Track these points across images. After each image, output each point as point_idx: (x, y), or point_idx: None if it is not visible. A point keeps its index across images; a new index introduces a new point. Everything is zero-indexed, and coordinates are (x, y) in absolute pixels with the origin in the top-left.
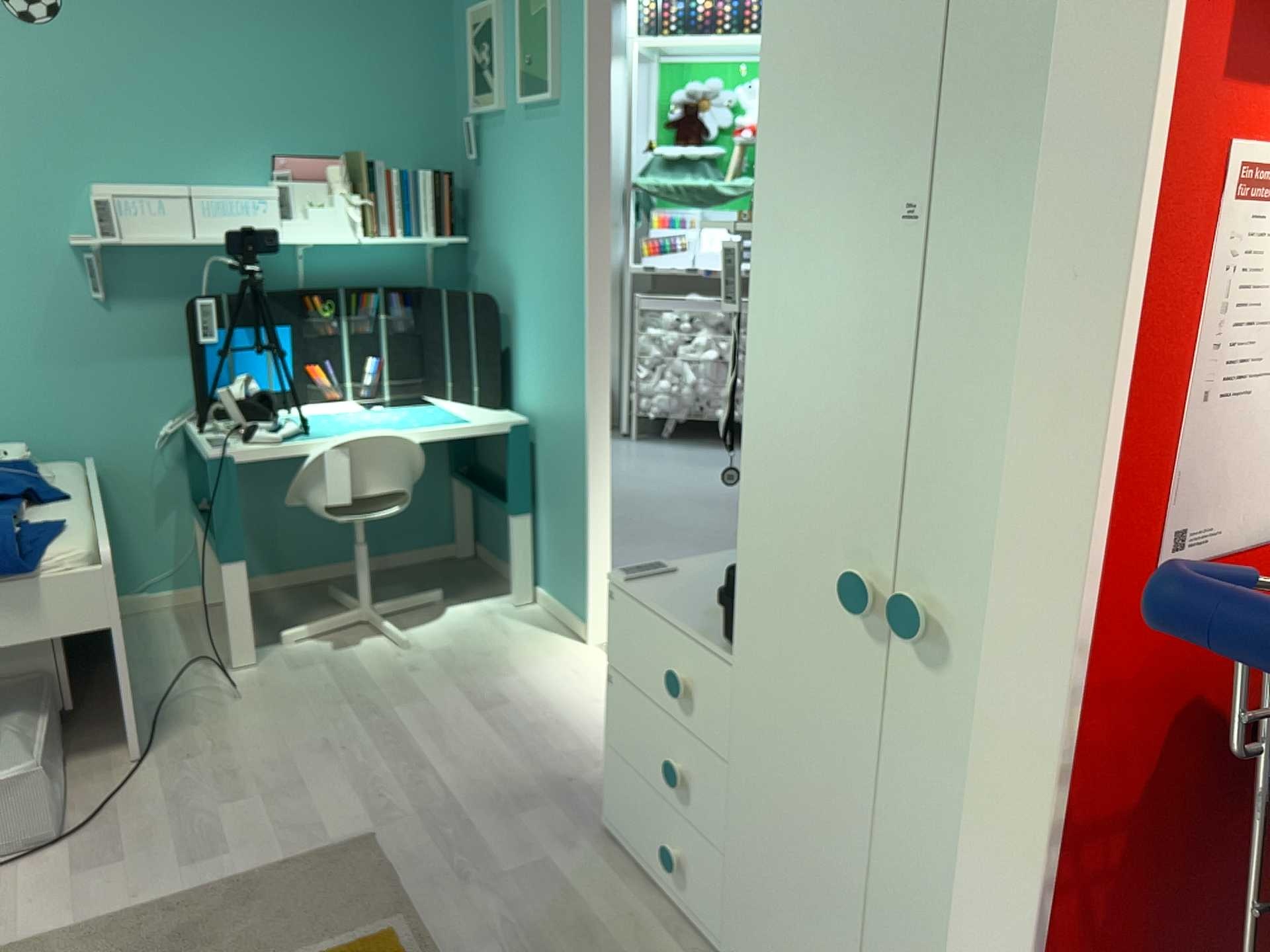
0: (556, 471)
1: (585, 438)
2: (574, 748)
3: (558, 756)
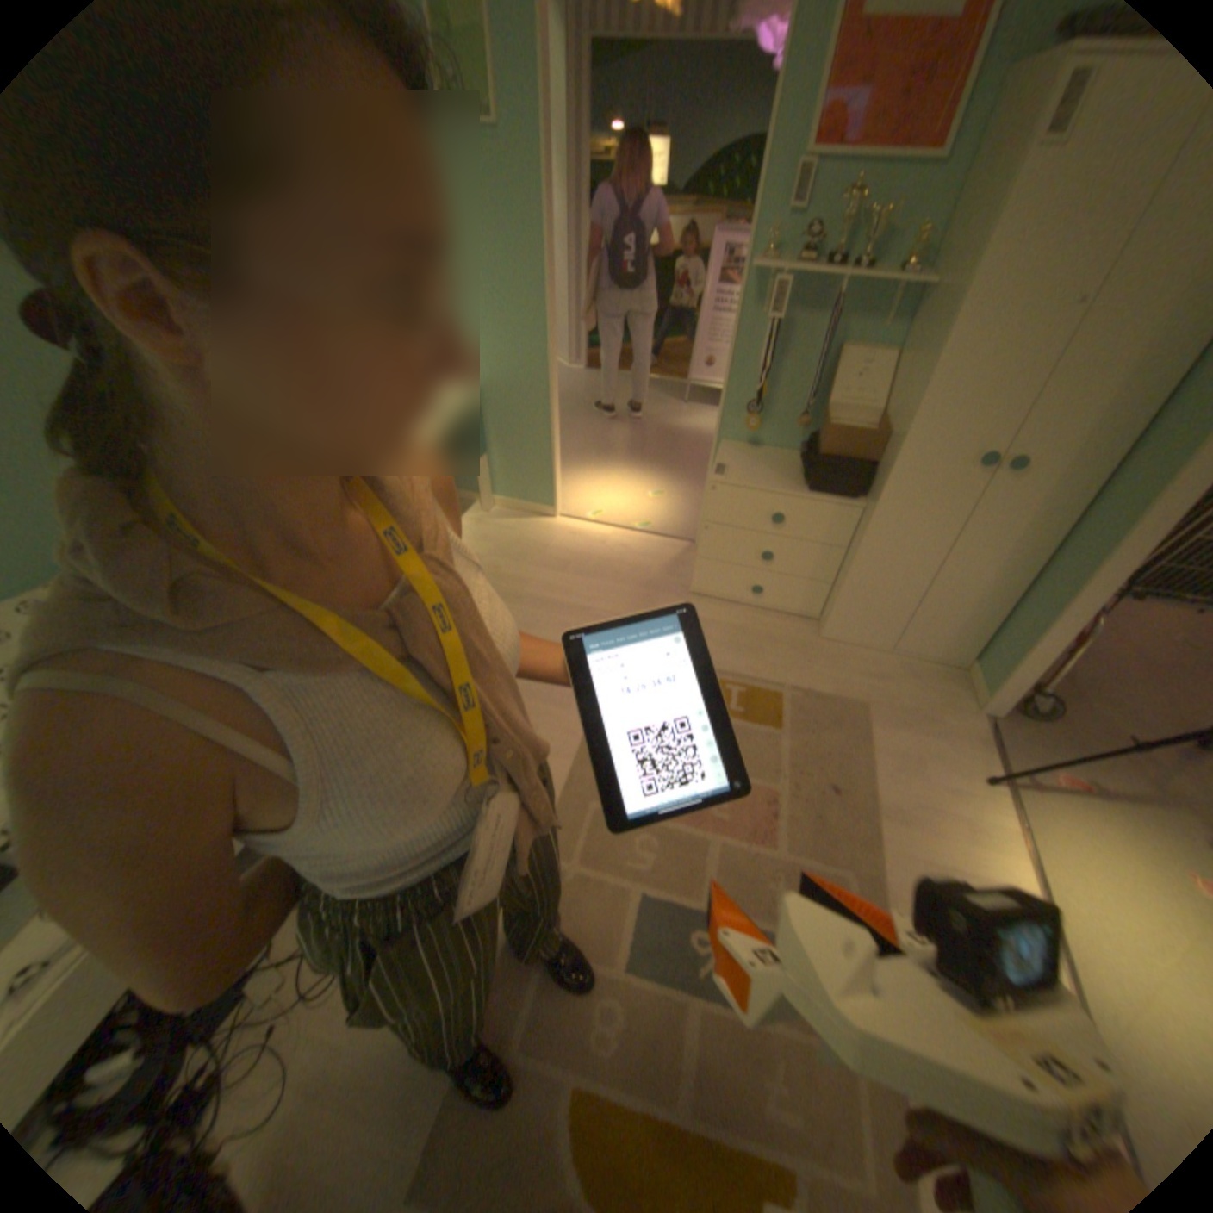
0: (509, 423)
1: (545, 399)
2: (627, 568)
3: (626, 574)
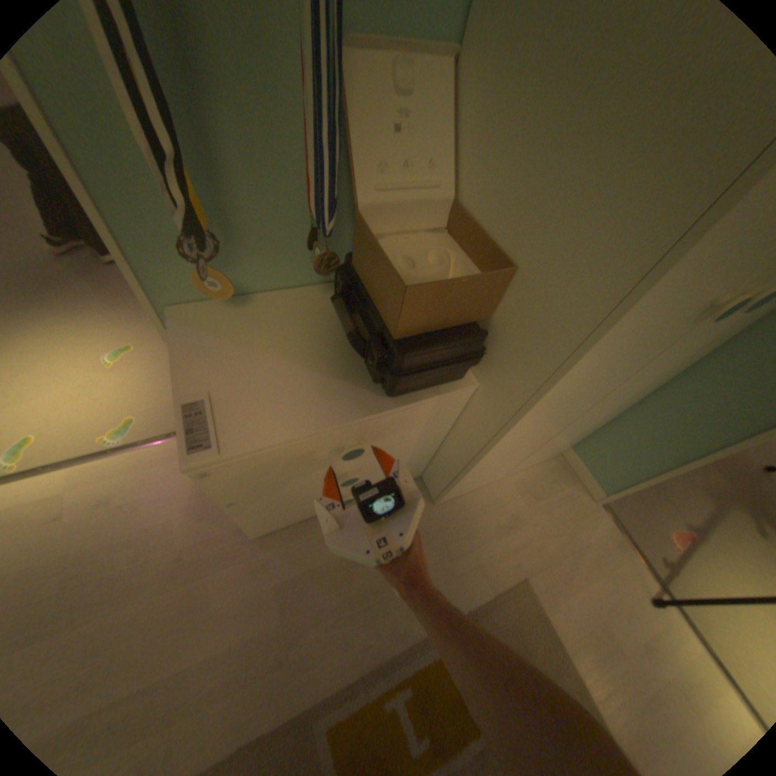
0: None
1: None
2: (127, 551)
3: (132, 567)
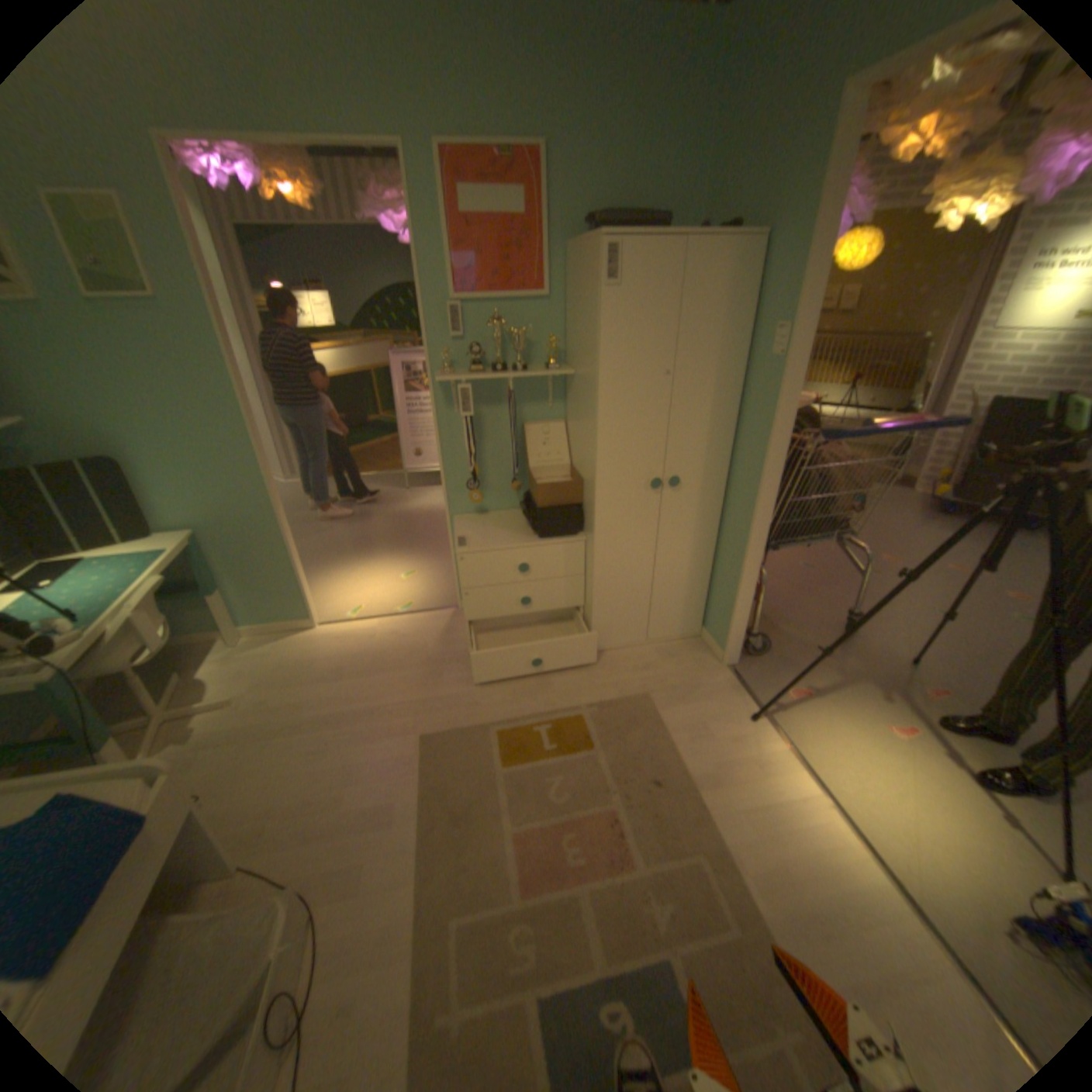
0: (238, 552)
1: (273, 521)
2: (404, 652)
3: (406, 658)
